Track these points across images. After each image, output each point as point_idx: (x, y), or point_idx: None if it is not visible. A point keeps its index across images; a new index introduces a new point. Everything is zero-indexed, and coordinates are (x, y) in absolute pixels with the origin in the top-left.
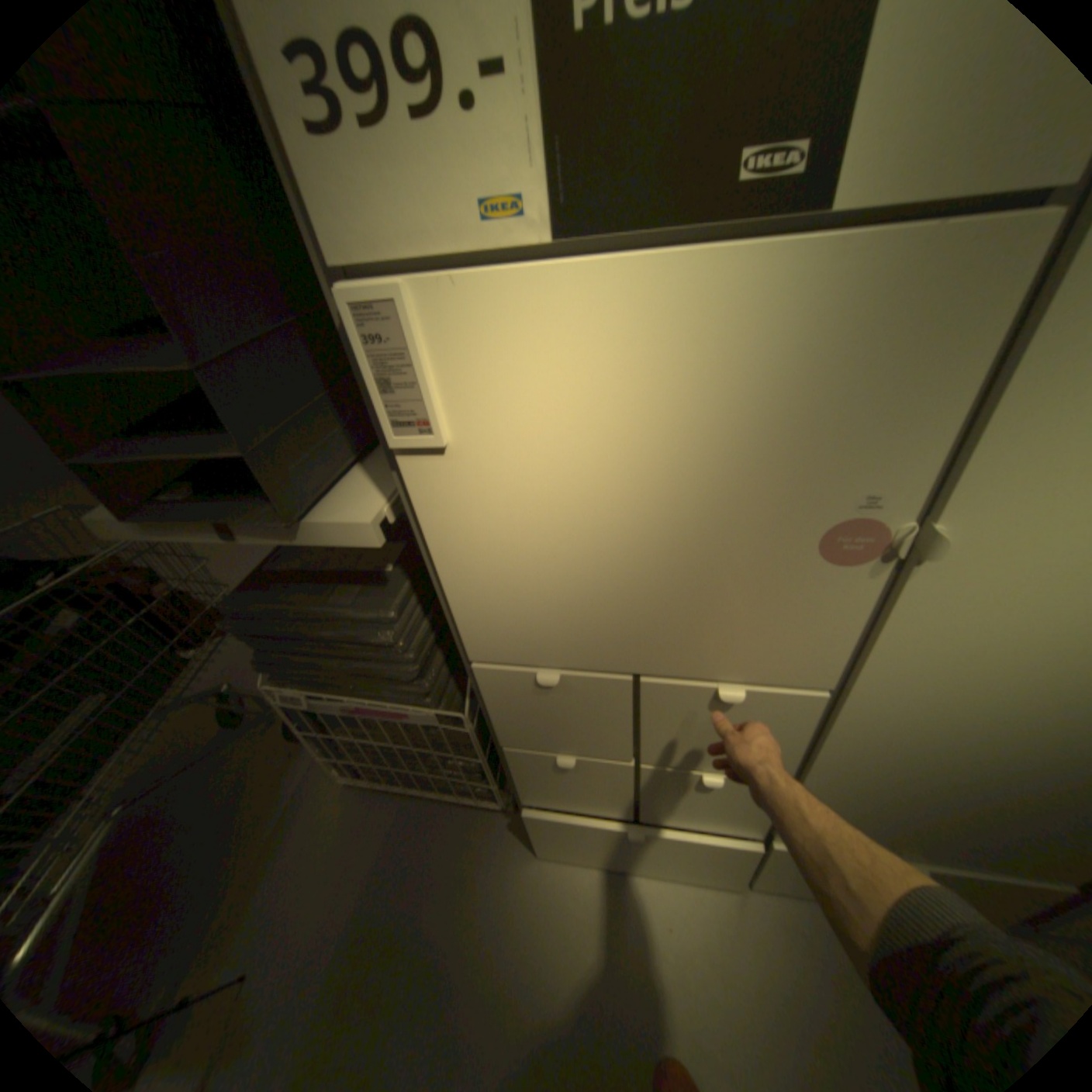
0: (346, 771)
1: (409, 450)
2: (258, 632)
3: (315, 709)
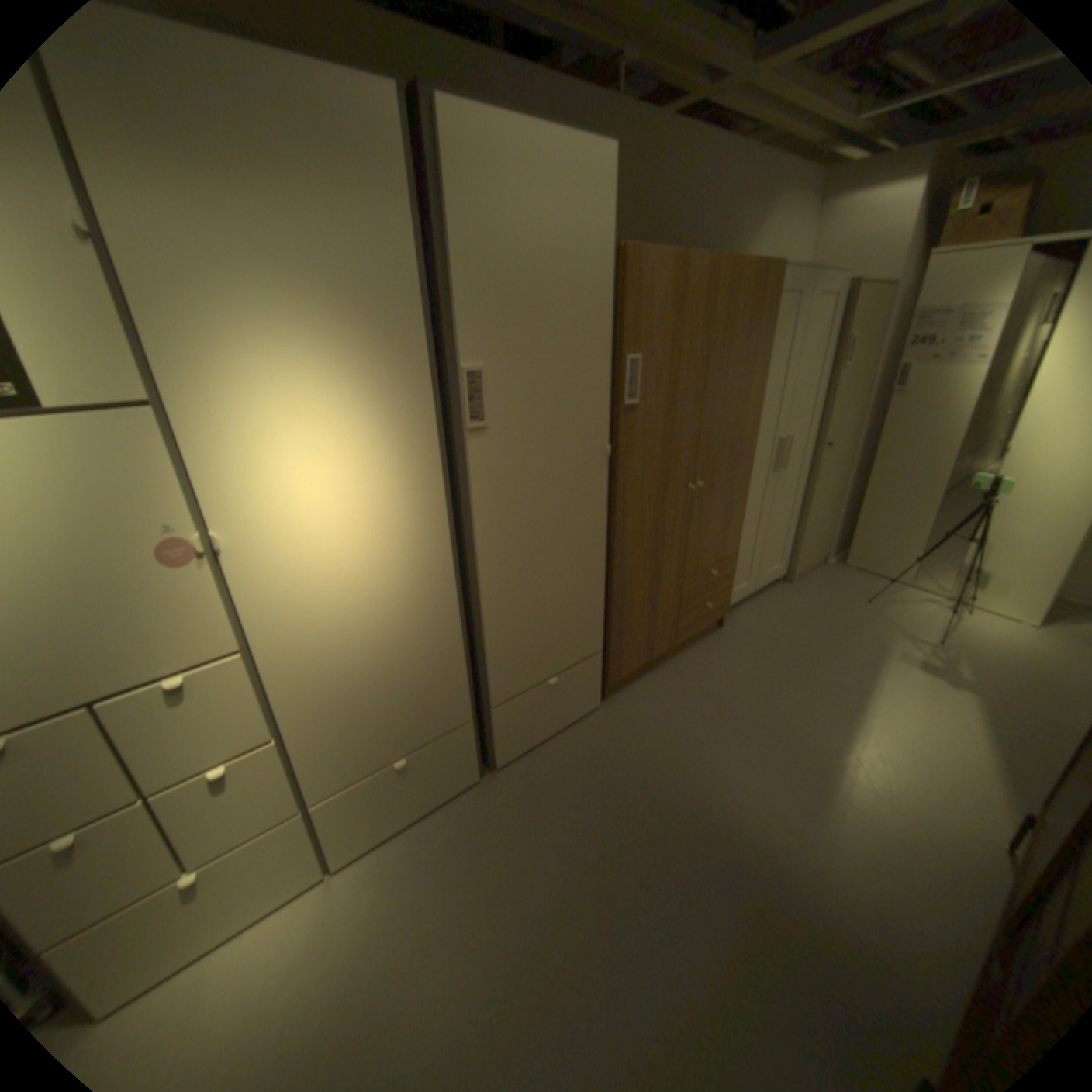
0: None
1: None
2: None
3: None
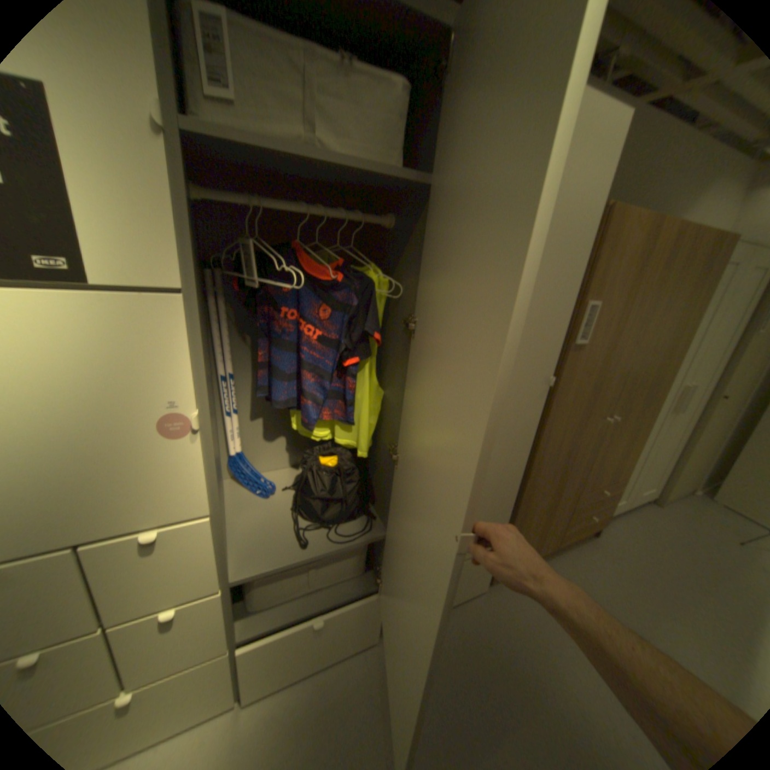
0: None
1: None
2: None
3: None
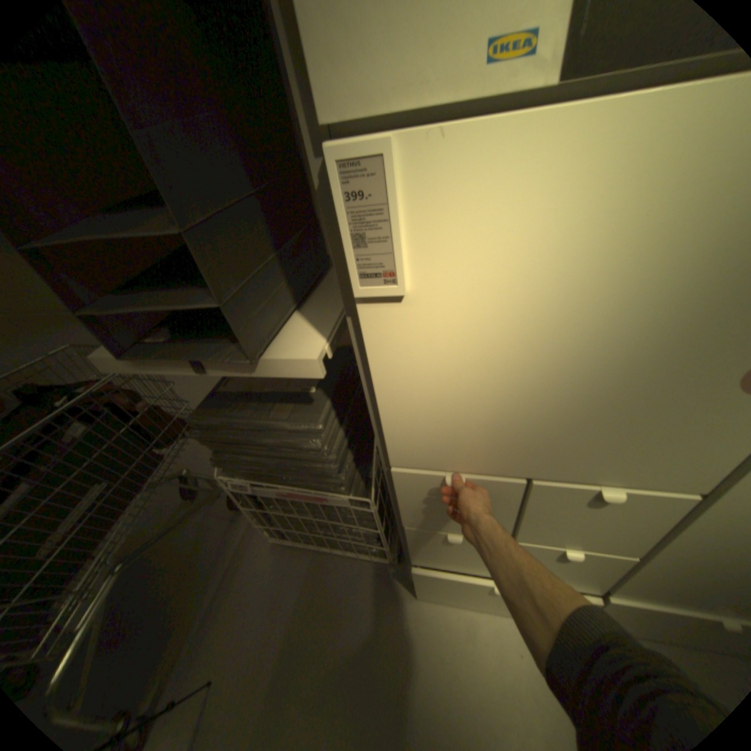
0: (274, 534)
1: (370, 299)
2: (217, 439)
3: (256, 493)
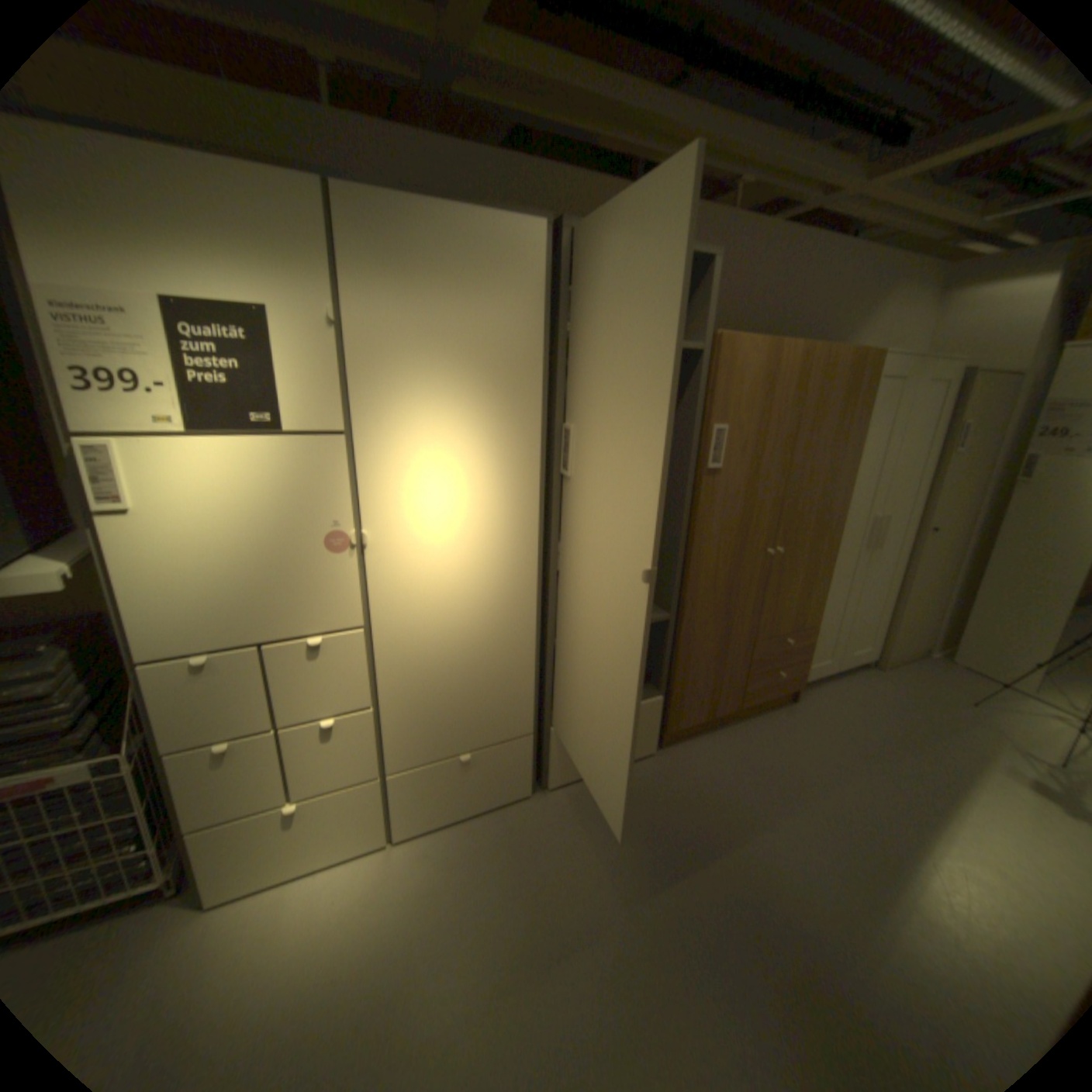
0: None
1: (105, 513)
2: None
3: None
